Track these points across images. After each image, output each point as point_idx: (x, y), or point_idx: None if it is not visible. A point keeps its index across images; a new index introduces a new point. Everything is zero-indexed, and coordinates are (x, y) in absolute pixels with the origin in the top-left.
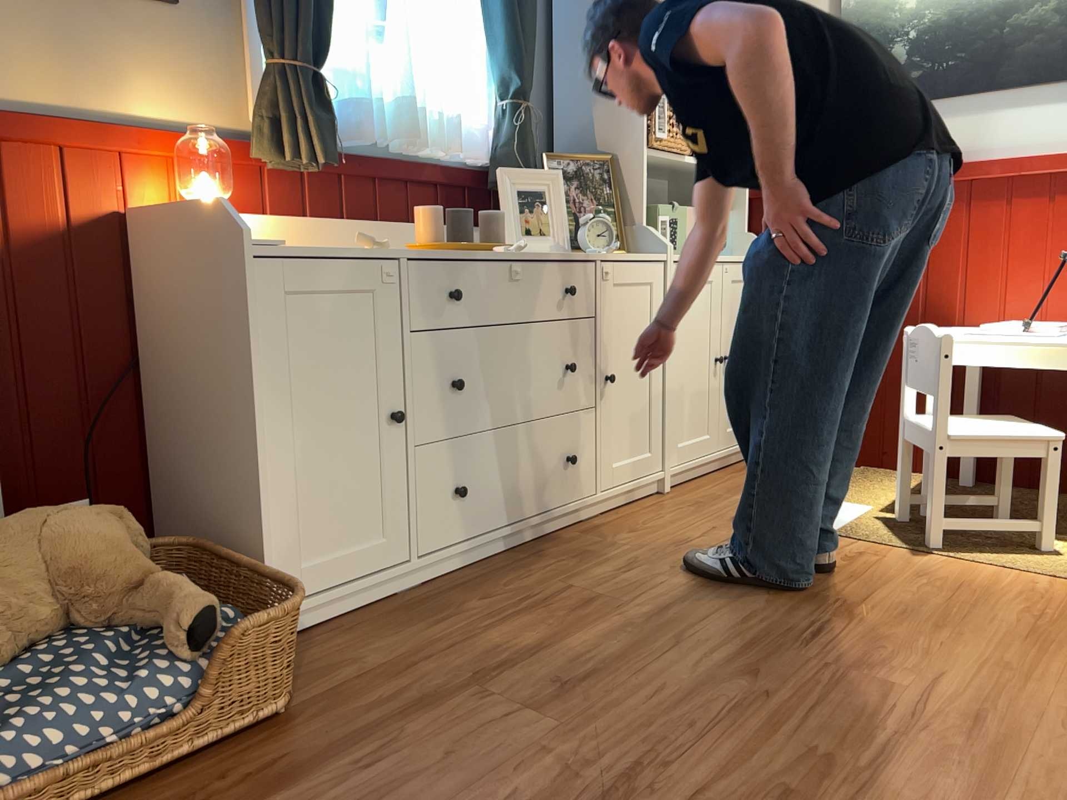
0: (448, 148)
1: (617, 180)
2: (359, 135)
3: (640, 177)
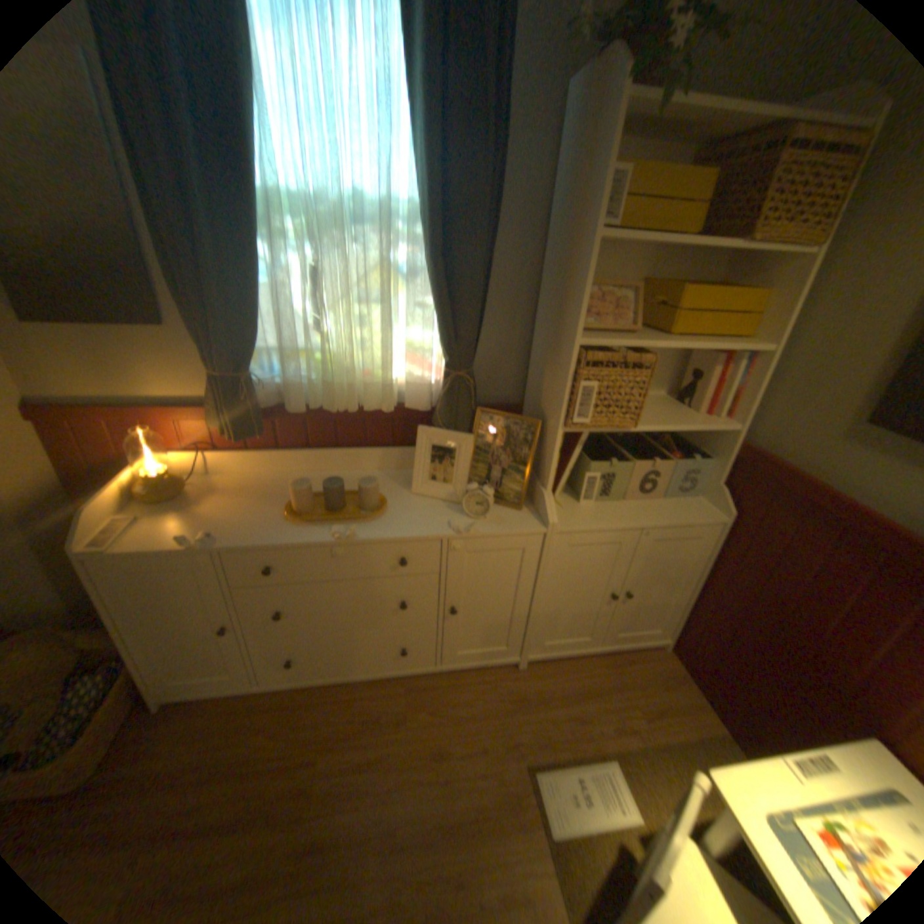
0: (380, 407)
1: (543, 440)
2: (290, 407)
3: (552, 451)
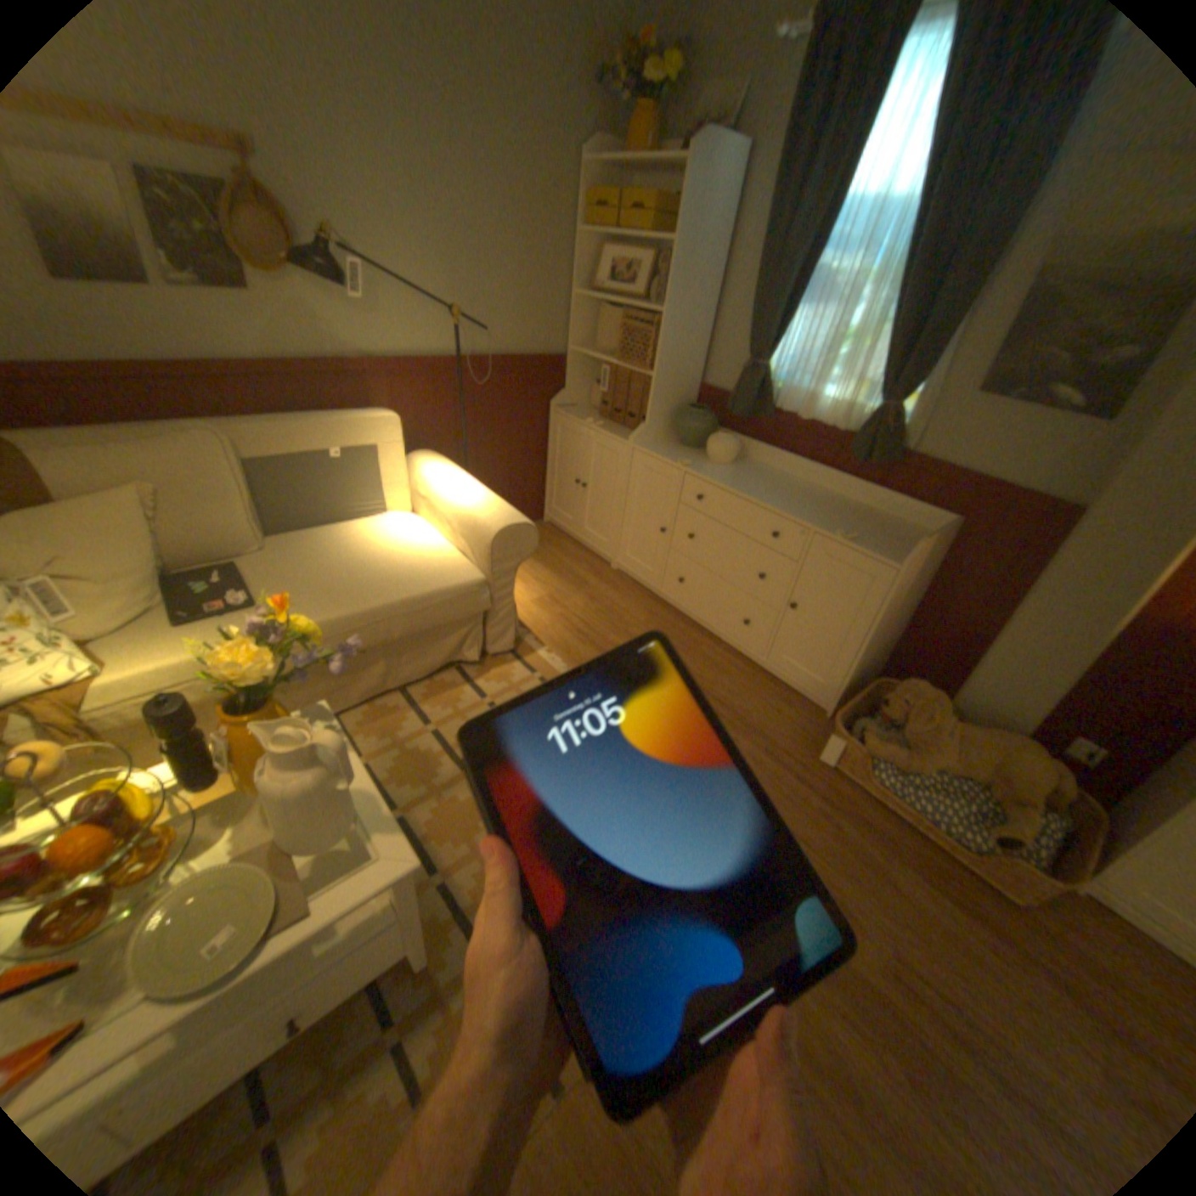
0: None
1: None
2: None
3: None
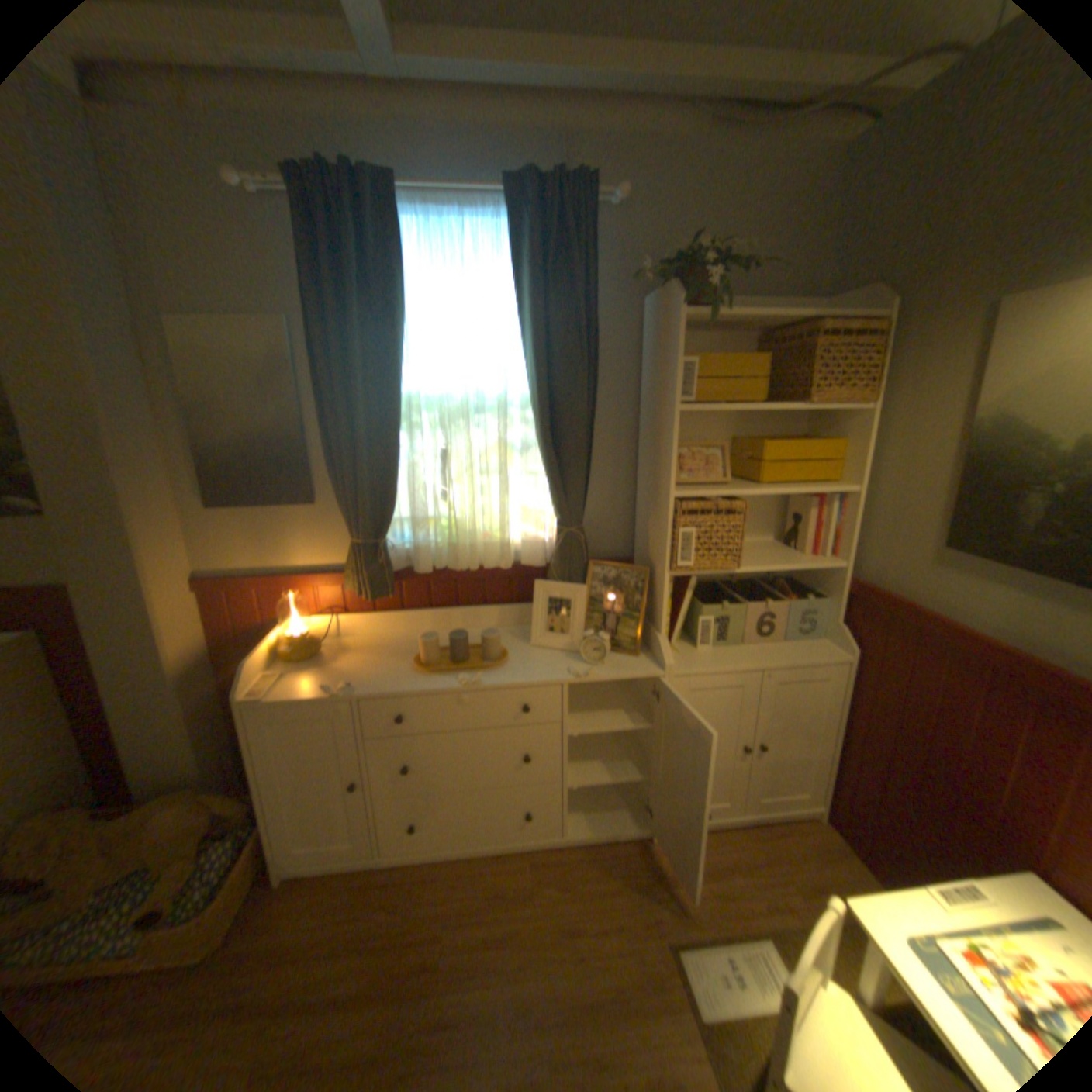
0: (498, 565)
1: (653, 587)
2: (418, 570)
3: (662, 596)
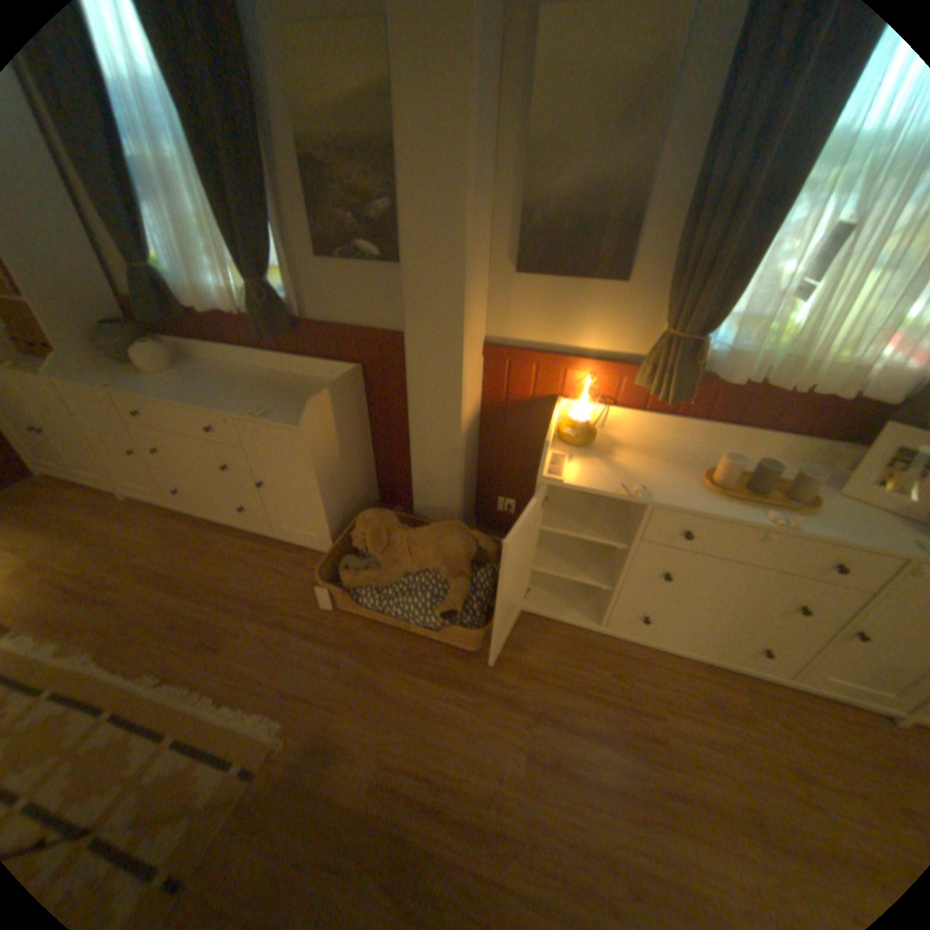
0: (837, 392)
1: None
2: (730, 378)
3: None
